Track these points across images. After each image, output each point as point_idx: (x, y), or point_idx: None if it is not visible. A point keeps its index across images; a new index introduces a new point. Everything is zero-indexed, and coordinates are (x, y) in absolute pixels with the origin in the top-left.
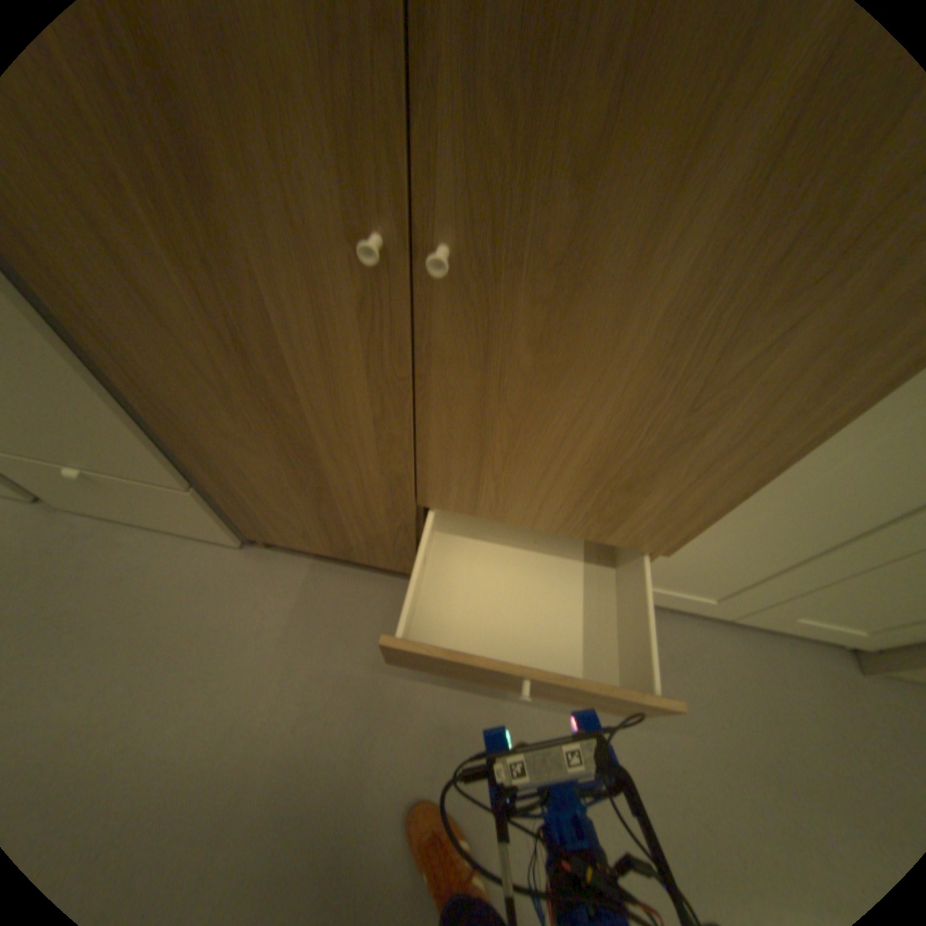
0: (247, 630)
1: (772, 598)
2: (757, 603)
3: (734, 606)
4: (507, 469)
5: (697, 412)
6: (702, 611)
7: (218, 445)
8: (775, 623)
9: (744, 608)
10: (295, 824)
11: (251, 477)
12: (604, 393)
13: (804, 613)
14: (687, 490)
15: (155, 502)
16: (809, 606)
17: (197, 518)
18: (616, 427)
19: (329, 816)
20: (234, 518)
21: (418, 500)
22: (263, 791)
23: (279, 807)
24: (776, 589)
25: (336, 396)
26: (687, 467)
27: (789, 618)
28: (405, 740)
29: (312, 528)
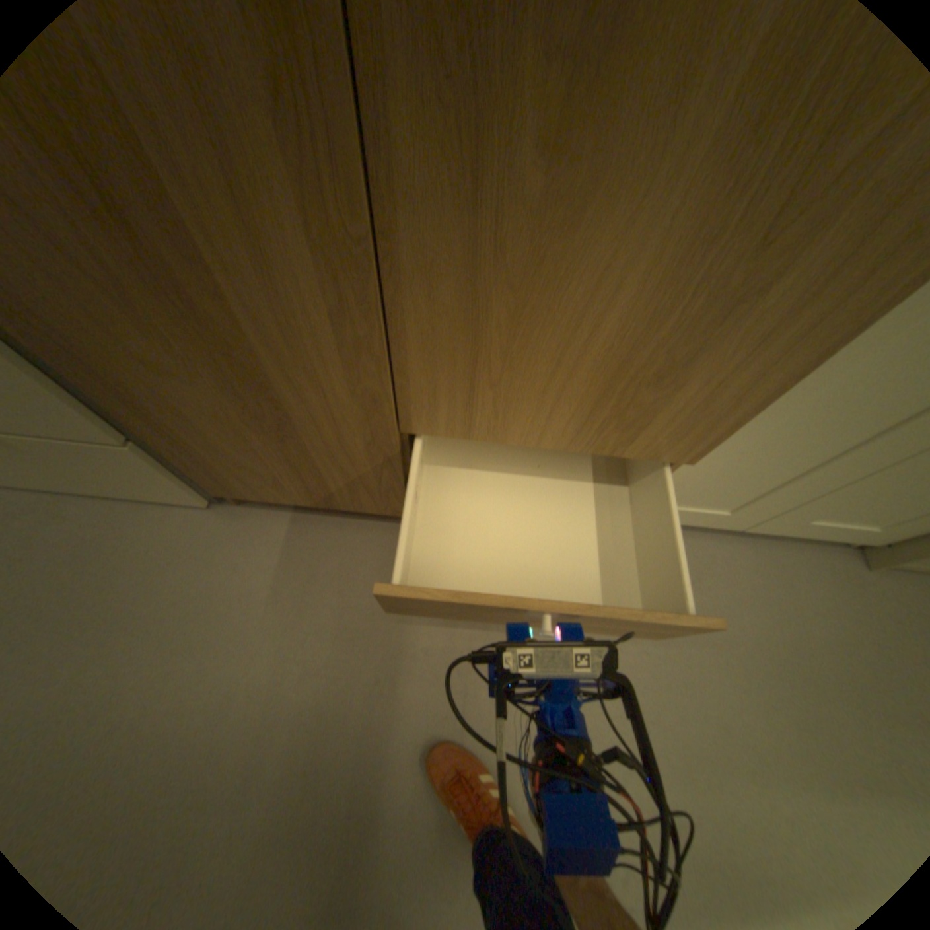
0: (229, 595)
1: (789, 502)
2: (772, 510)
3: (747, 515)
4: (506, 373)
5: (764, 251)
6: (712, 524)
7: (141, 380)
8: (787, 528)
9: (757, 517)
10: (310, 780)
11: (195, 420)
12: (640, 235)
13: (819, 515)
14: (729, 375)
15: (93, 466)
16: (827, 506)
17: (148, 480)
18: (652, 290)
19: (345, 768)
20: (192, 475)
21: (400, 427)
22: (272, 753)
23: (291, 766)
24: (795, 492)
25: (274, 286)
26: (735, 342)
27: (802, 522)
28: (416, 685)
29: (283, 476)
